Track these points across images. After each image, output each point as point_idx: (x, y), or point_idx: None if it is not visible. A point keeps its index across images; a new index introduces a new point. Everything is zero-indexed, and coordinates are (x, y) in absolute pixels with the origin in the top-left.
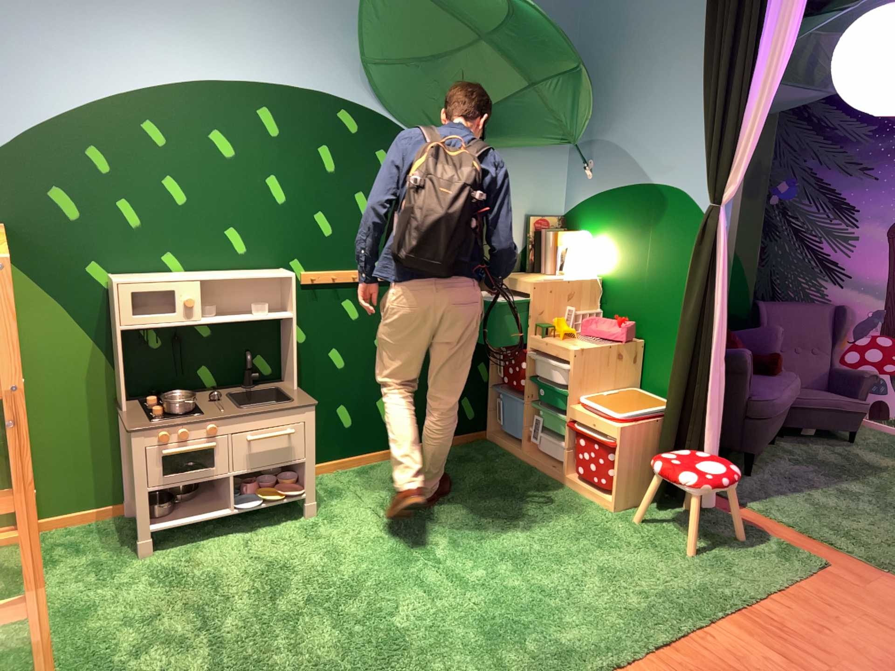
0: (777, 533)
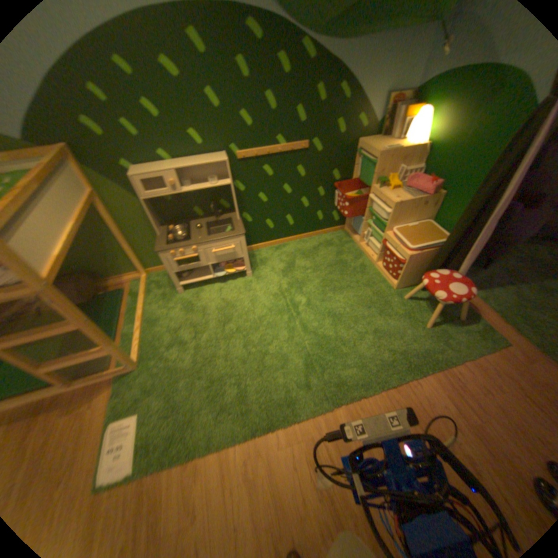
0: (491, 321)
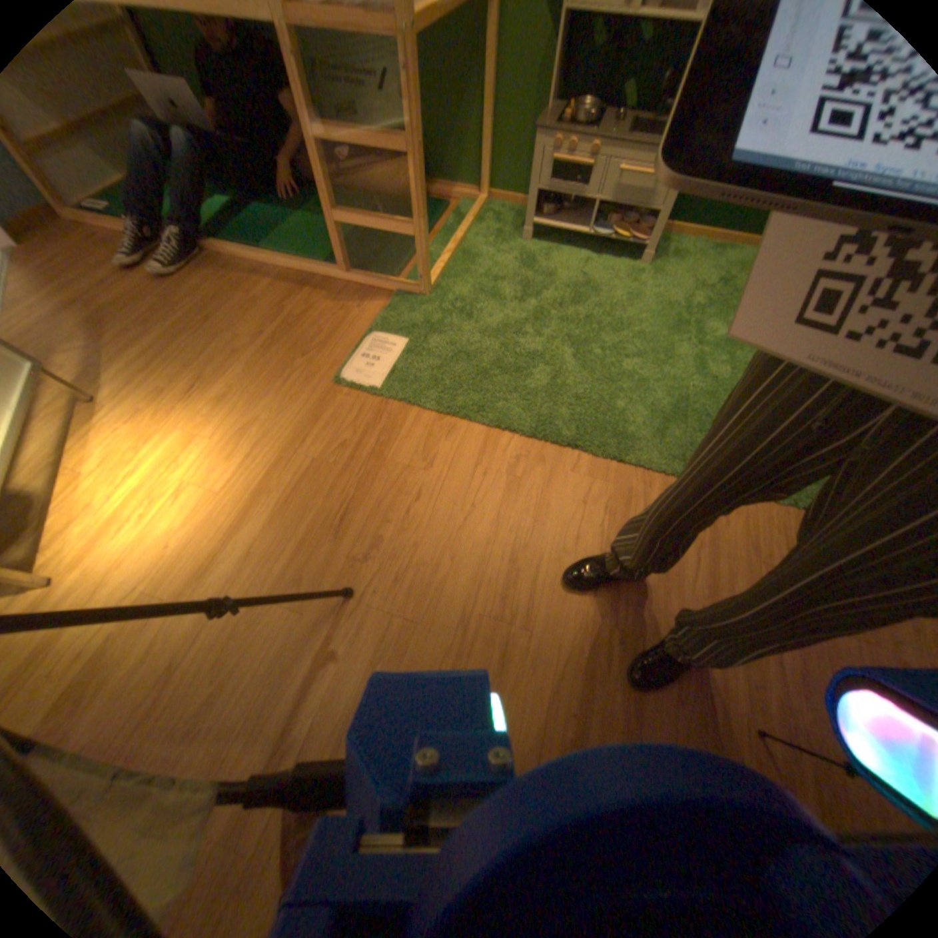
0: None
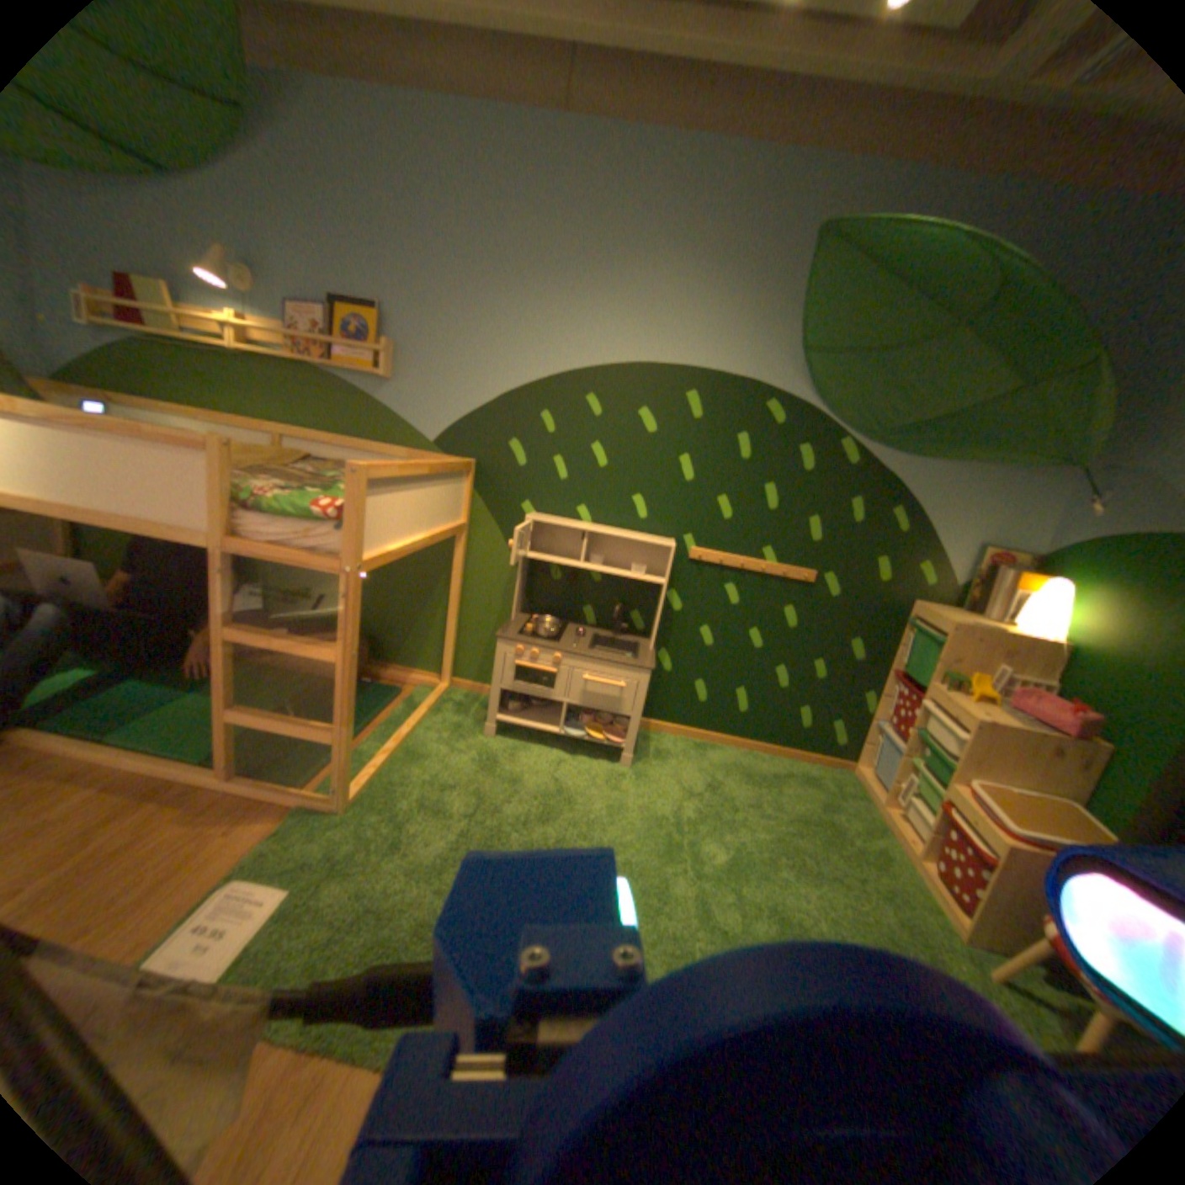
0: None
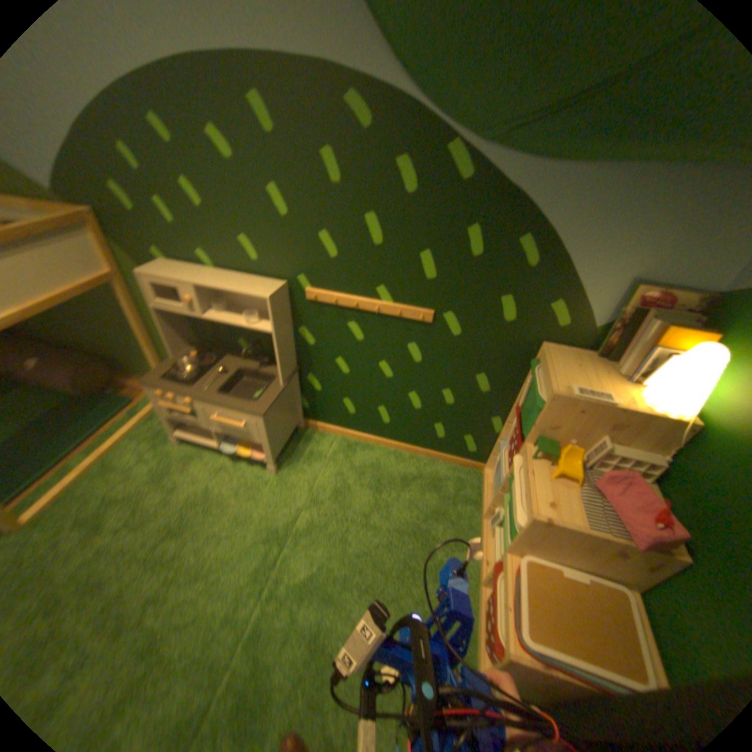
0: None
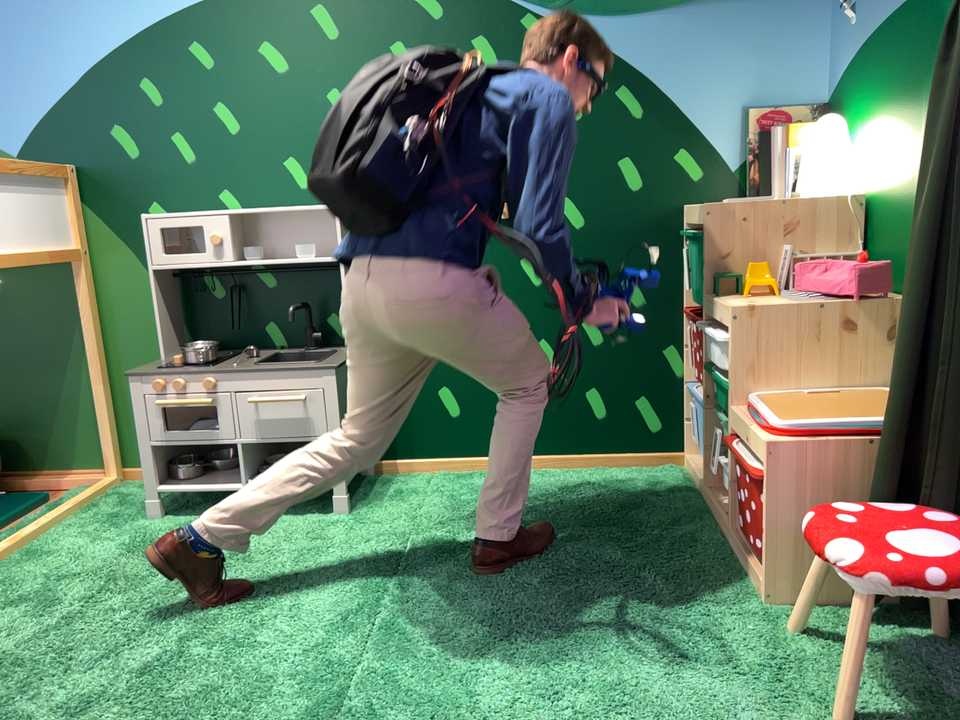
0: None
